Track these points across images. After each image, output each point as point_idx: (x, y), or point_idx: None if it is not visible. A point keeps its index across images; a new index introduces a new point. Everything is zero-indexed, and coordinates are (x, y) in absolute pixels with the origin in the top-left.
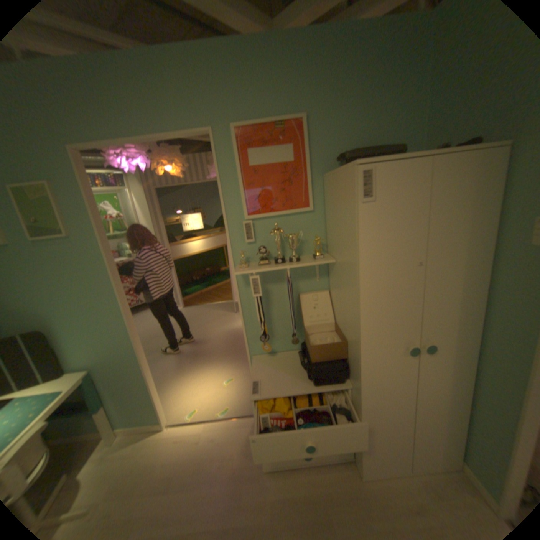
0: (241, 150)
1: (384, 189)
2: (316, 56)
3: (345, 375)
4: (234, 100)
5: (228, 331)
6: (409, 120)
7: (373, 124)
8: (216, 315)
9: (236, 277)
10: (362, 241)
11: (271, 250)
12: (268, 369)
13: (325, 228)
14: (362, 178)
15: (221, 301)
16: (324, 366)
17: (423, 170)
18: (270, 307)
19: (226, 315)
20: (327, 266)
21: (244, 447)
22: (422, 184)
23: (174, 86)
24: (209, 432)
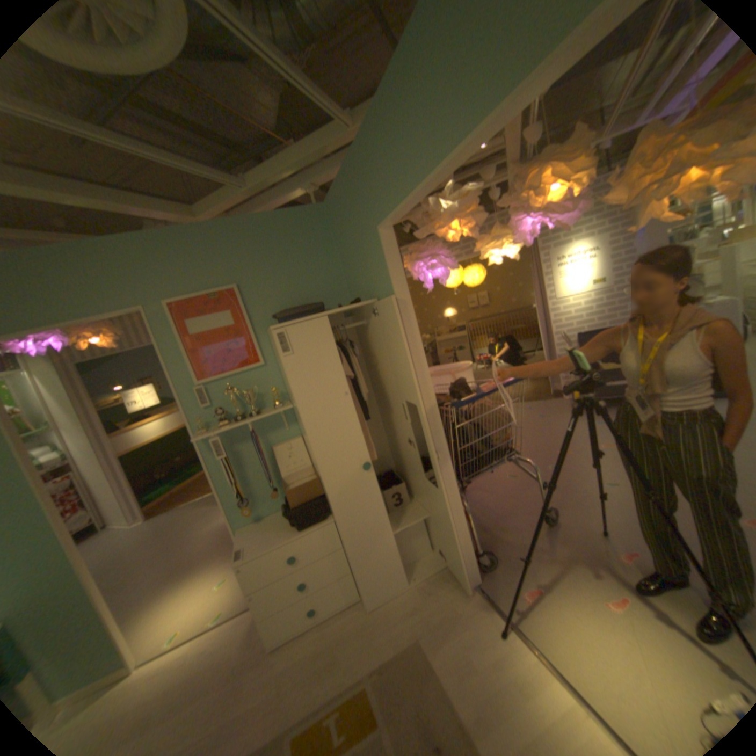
0: (178, 323)
1: (297, 344)
2: (235, 241)
3: (324, 511)
4: (162, 281)
5: (215, 529)
6: (329, 279)
7: (300, 286)
8: (197, 515)
9: (198, 447)
10: (292, 386)
11: (231, 411)
12: (252, 536)
13: (281, 379)
14: (277, 340)
15: (203, 496)
16: (302, 508)
17: (322, 327)
18: (244, 470)
19: (211, 512)
20: (293, 413)
21: (244, 641)
22: (325, 336)
23: (94, 275)
24: (198, 647)
